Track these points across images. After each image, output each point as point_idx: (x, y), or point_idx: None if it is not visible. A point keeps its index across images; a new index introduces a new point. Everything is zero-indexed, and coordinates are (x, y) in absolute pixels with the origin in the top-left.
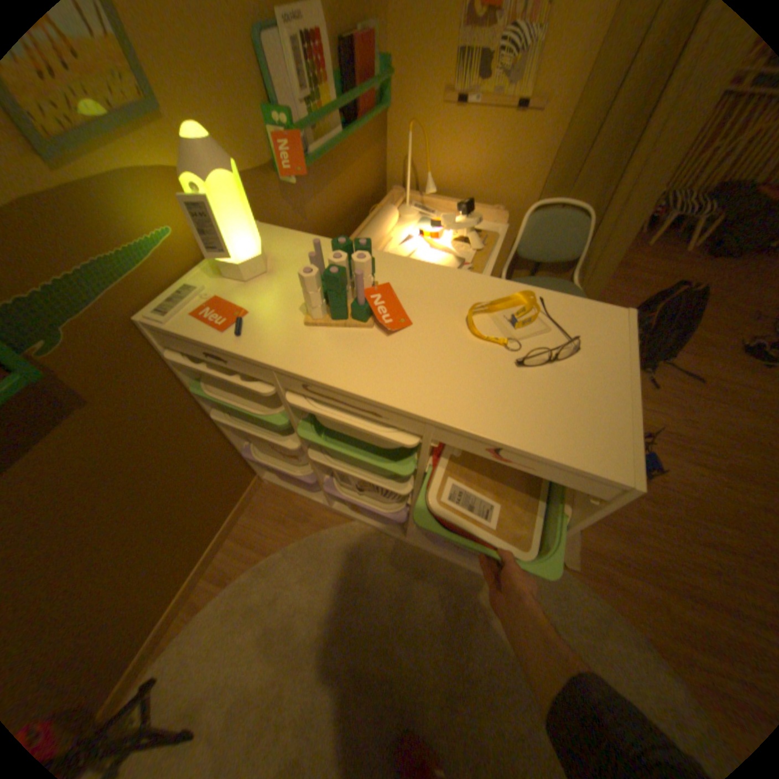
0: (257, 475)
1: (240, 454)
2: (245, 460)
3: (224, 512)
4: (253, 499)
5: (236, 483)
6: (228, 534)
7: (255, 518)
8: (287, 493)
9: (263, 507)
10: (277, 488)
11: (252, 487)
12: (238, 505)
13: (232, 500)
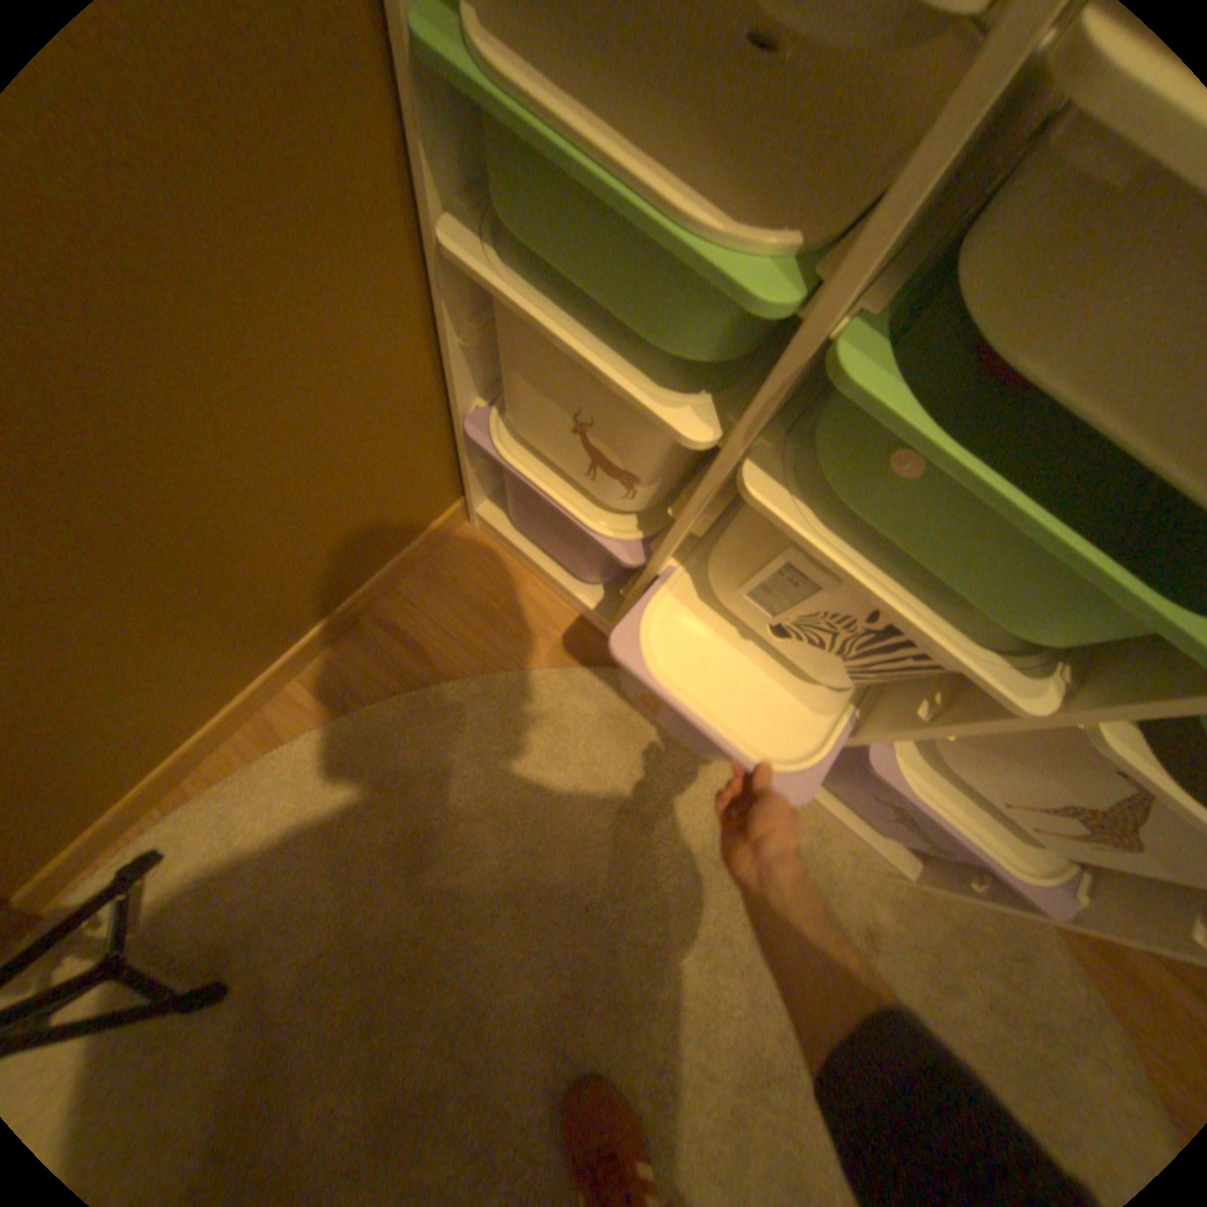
0: (464, 501)
1: (452, 431)
2: (455, 451)
3: (376, 556)
4: (441, 551)
5: (419, 500)
6: (373, 605)
7: (437, 591)
8: (518, 563)
9: (460, 574)
10: (499, 545)
11: (447, 524)
12: (408, 551)
13: (400, 536)
